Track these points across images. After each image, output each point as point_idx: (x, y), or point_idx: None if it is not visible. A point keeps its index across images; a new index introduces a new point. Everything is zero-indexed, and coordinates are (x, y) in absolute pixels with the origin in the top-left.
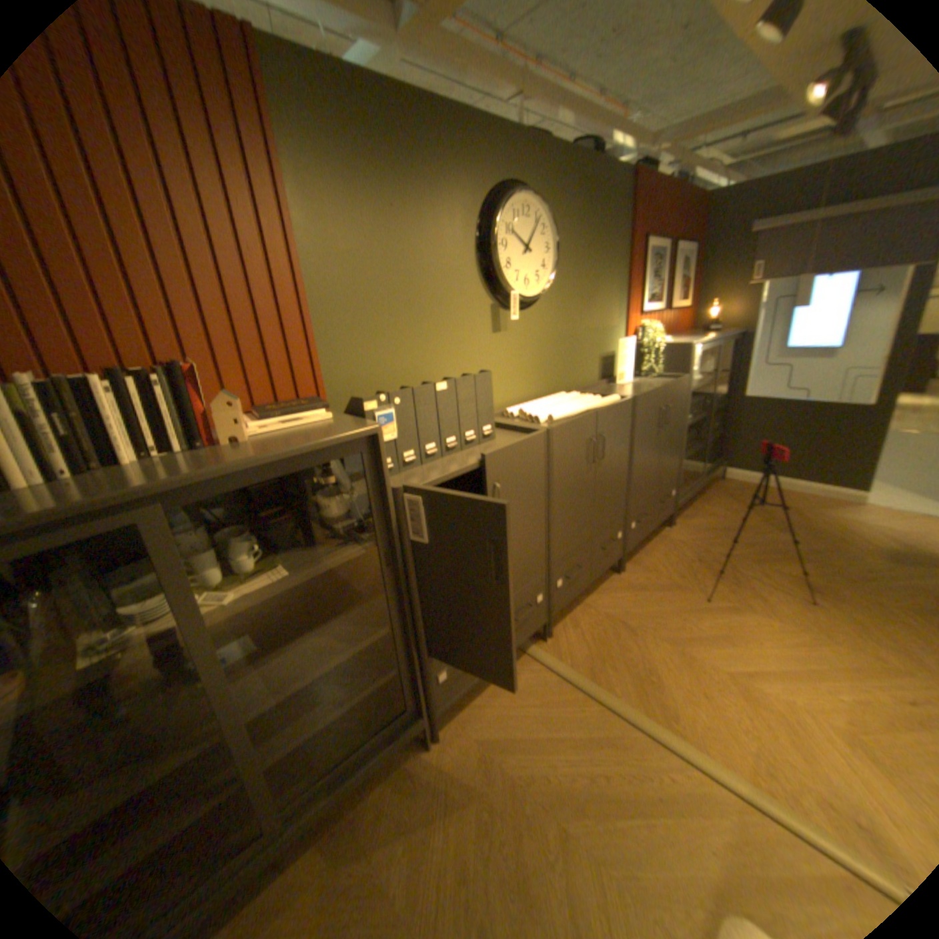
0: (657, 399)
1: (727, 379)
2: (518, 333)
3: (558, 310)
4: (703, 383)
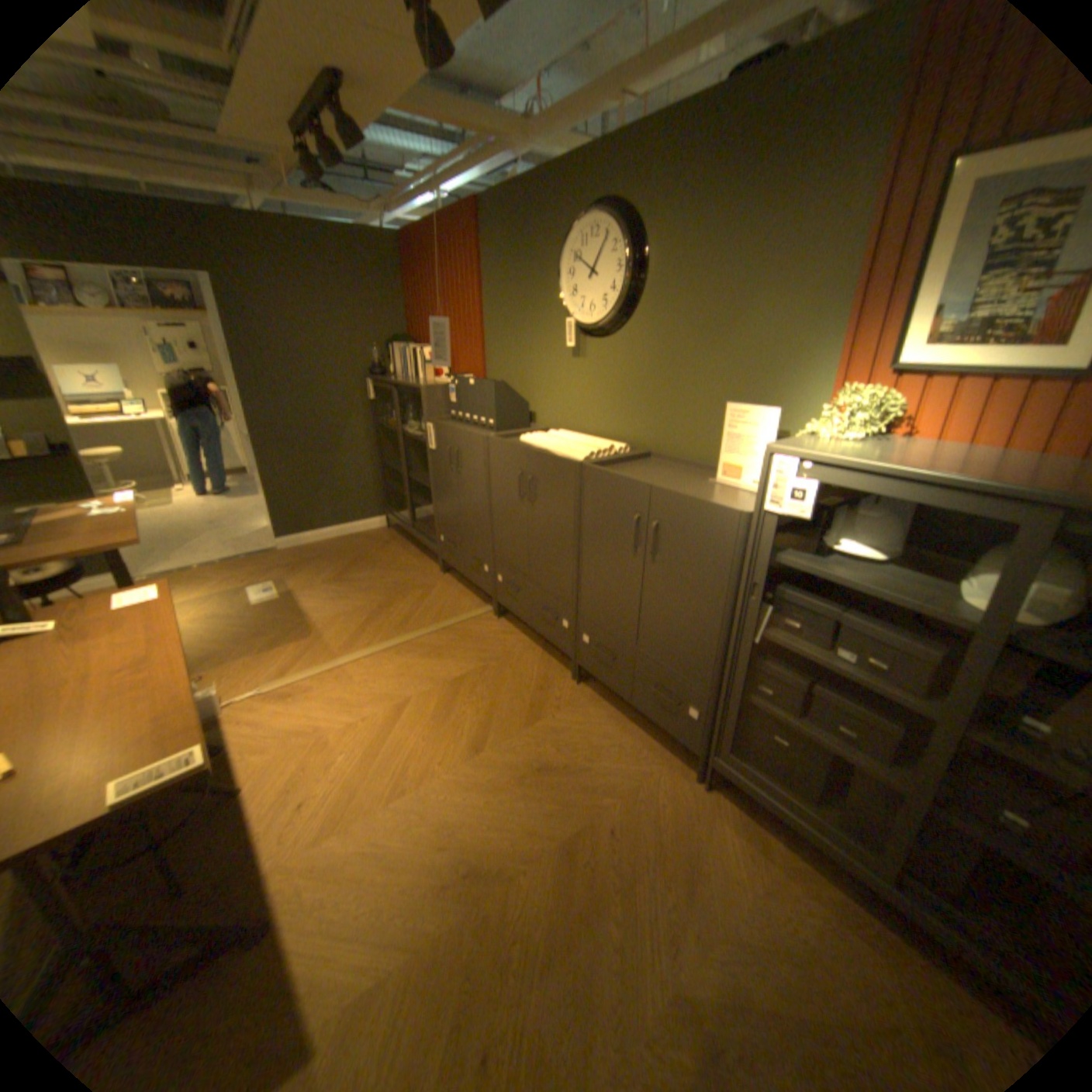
0: (625, 494)
1: None
2: (597, 362)
3: (651, 342)
4: (907, 599)
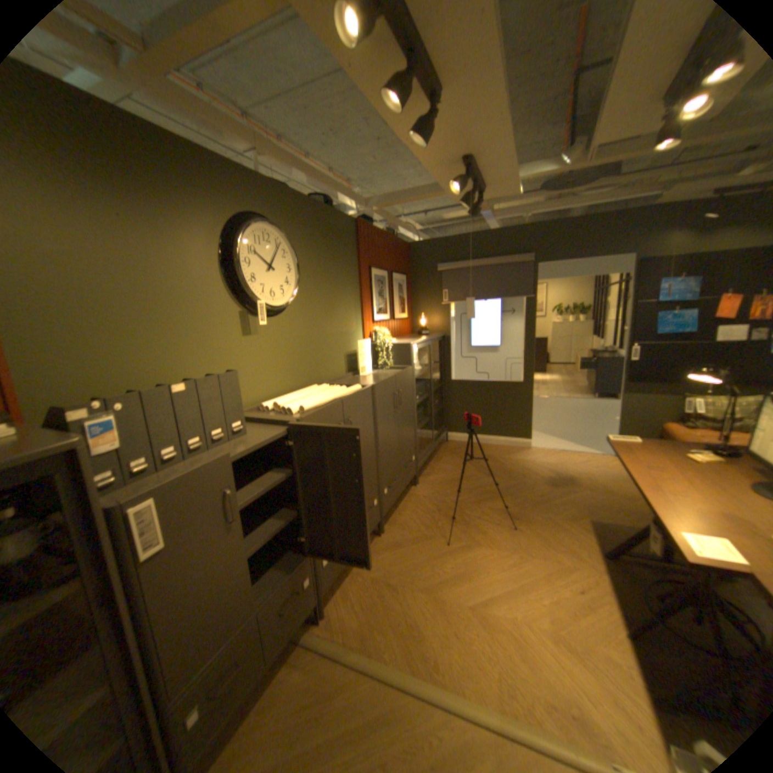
0: (389, 386)
1: (438, 368)
2: (269, 336)
3: (305, 318)
4: (422, 372)
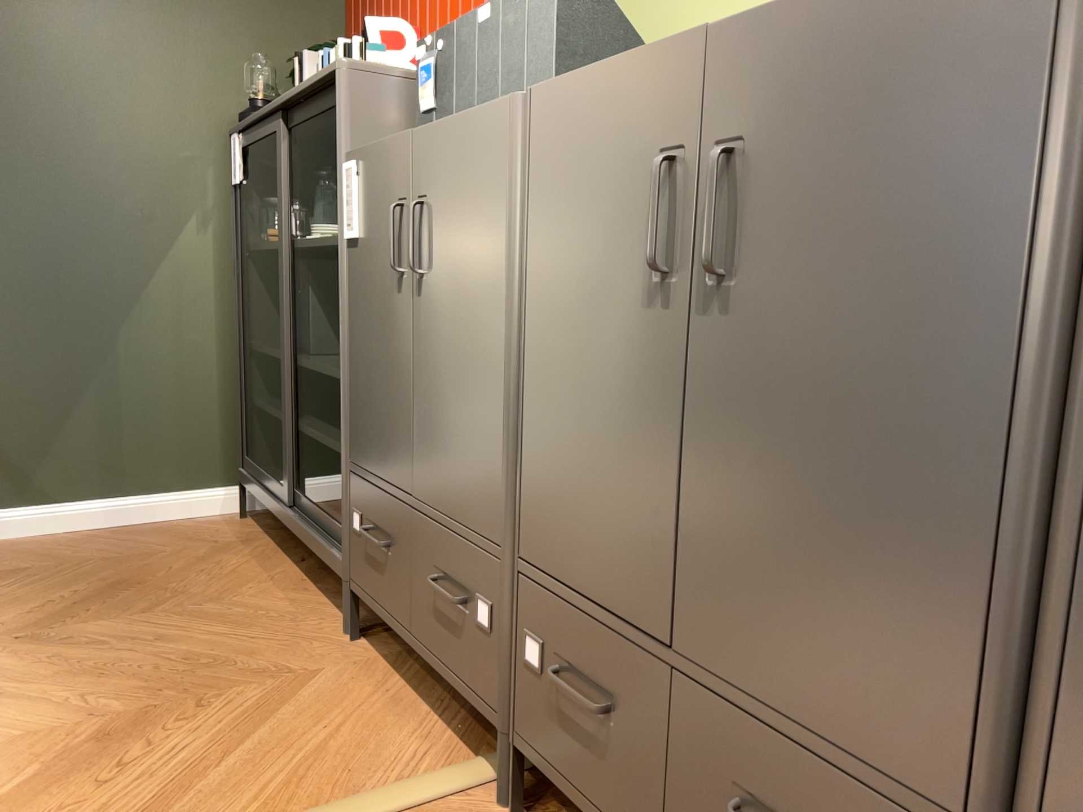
0: None
1: None
2: None
3: None
4: None
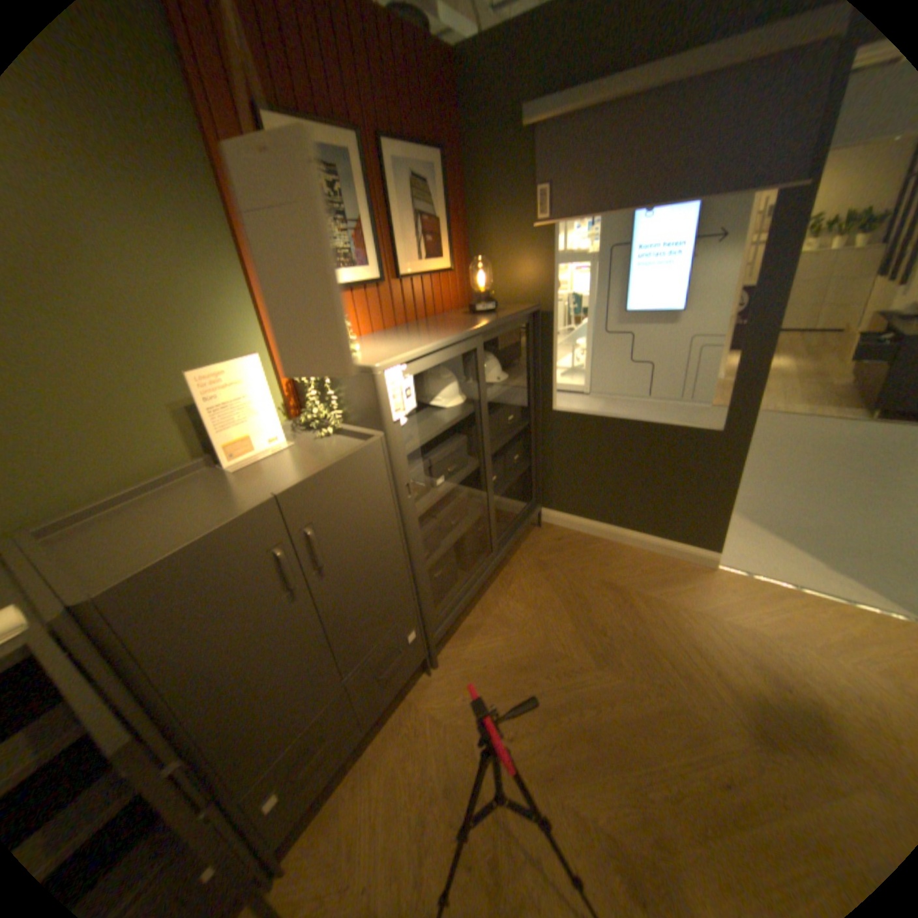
0: (237, 545)
1: (524, 384)
2: None
3: None
4: (453, 418)
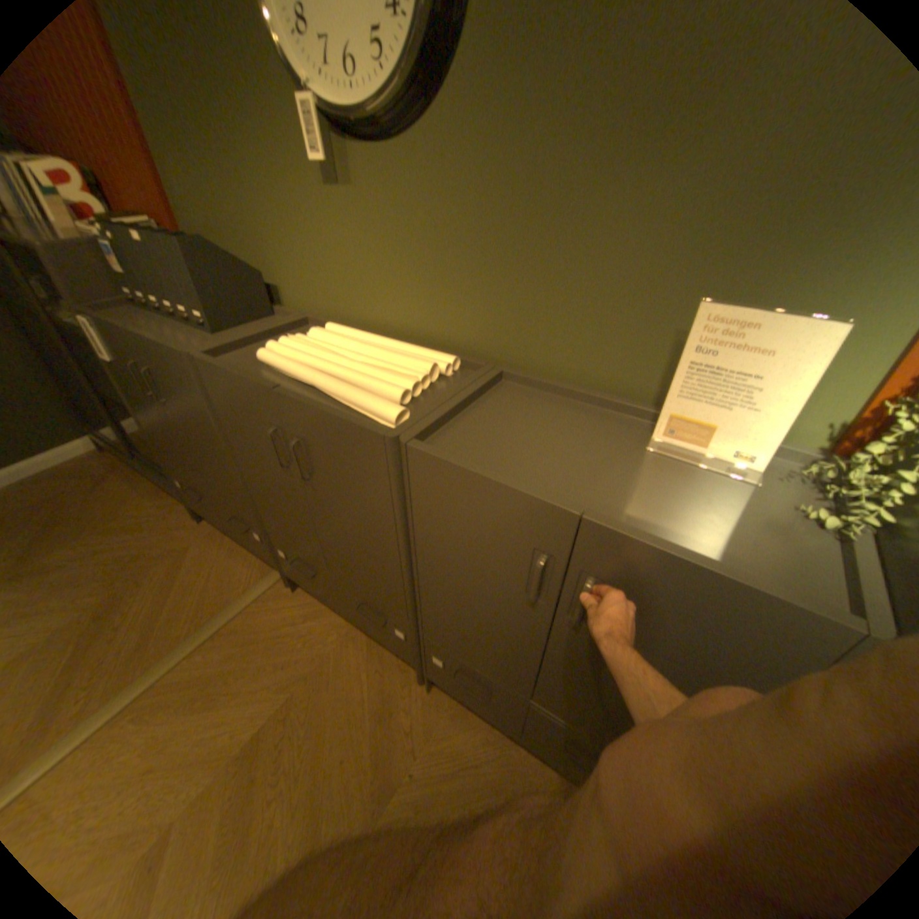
0: (513, 515)
1: None
2: (376, 192)
3: (493, 145)
4: None
